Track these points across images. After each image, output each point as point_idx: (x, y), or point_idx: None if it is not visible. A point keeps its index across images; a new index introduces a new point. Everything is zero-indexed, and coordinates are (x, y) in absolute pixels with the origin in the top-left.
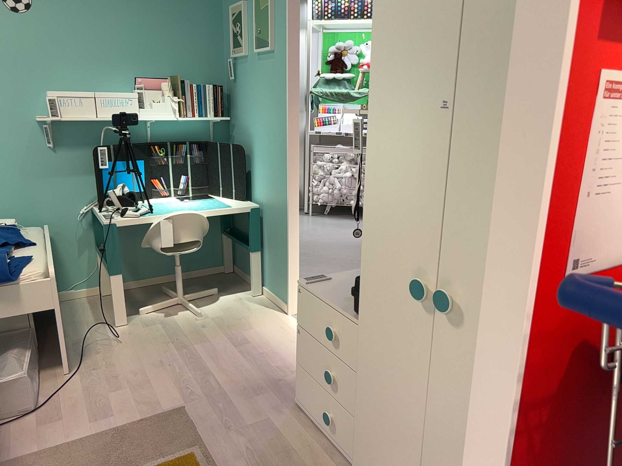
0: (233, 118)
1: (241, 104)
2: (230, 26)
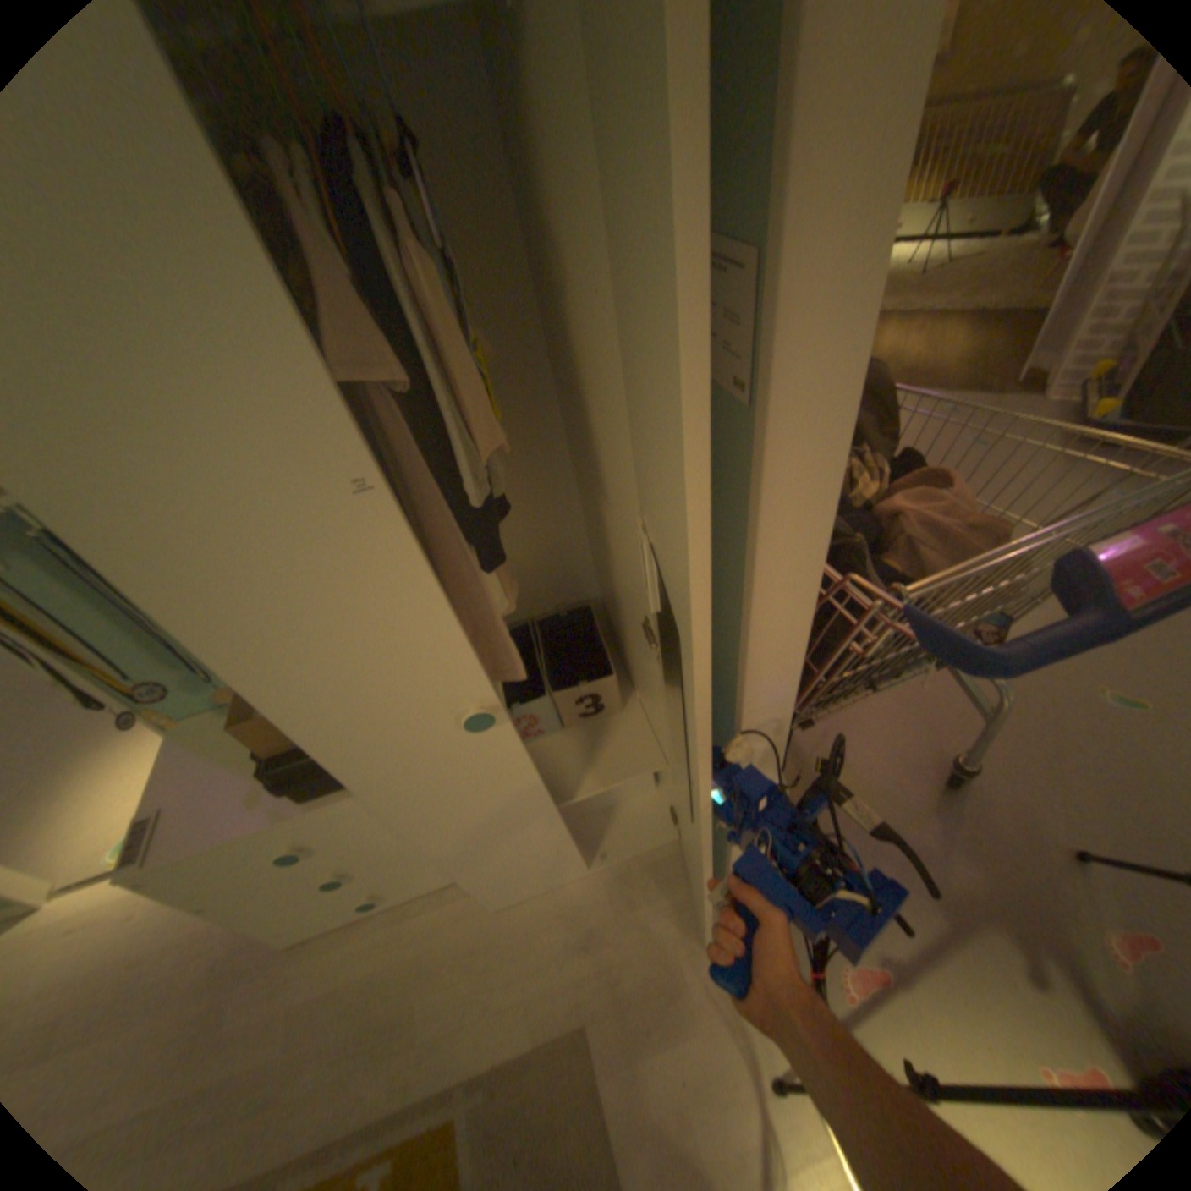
0: None
1: None
2: None
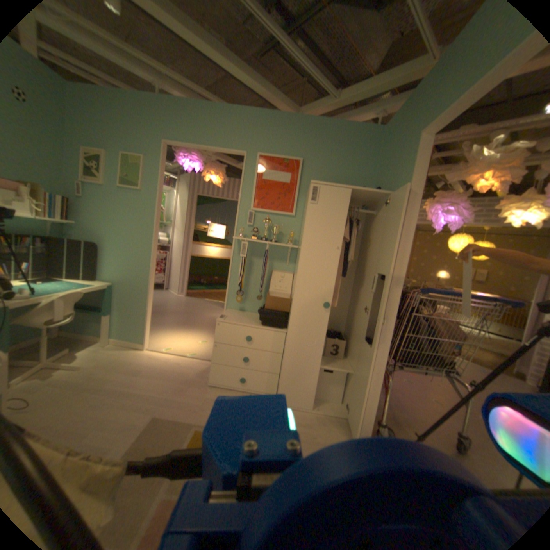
0: (72, 223)
1: (87, 215)
2: (80, 160)
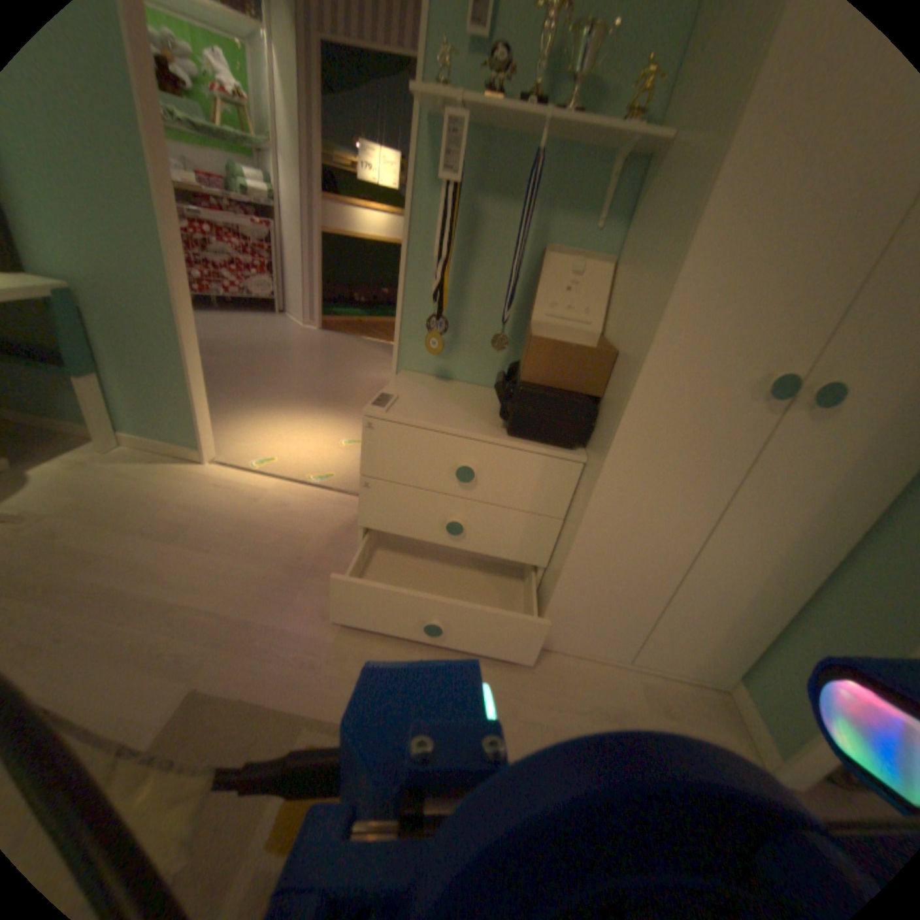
0: None
1: None
2: None
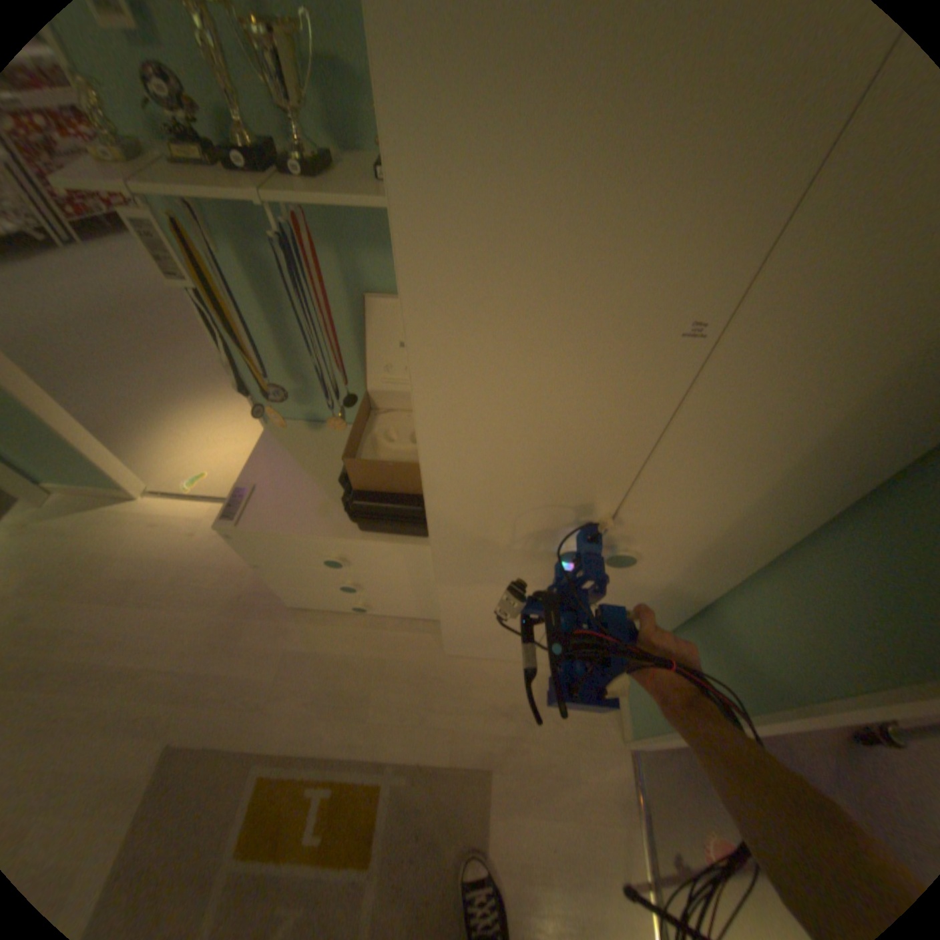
0: None
1: None
2: None
